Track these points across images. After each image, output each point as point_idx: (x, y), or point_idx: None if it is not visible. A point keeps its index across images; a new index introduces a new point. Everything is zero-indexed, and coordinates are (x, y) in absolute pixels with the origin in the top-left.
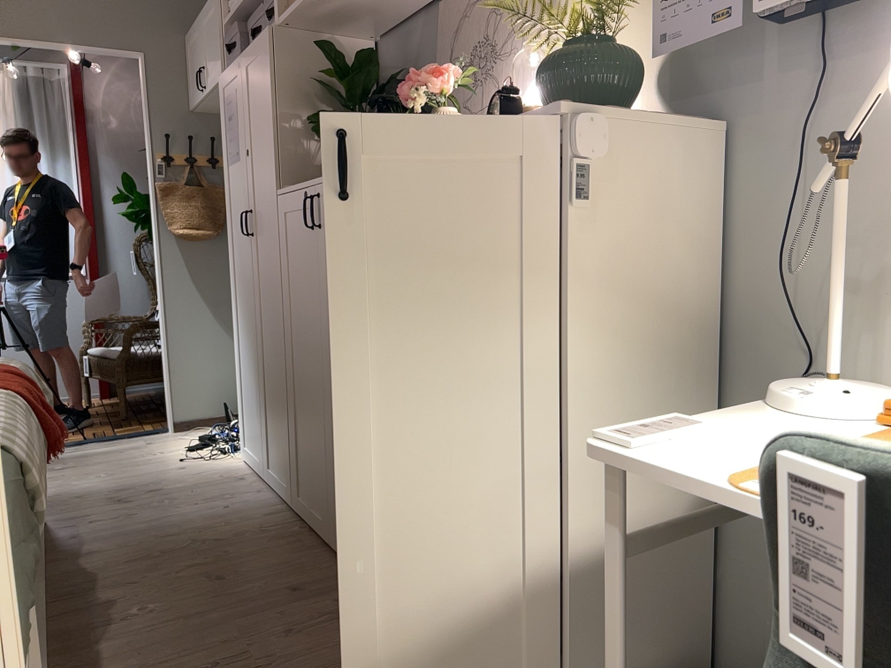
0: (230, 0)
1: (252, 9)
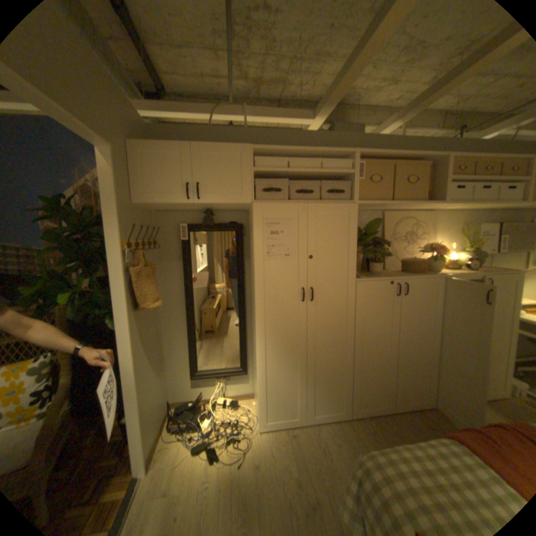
0: (254, 157)
1: (285, 175)
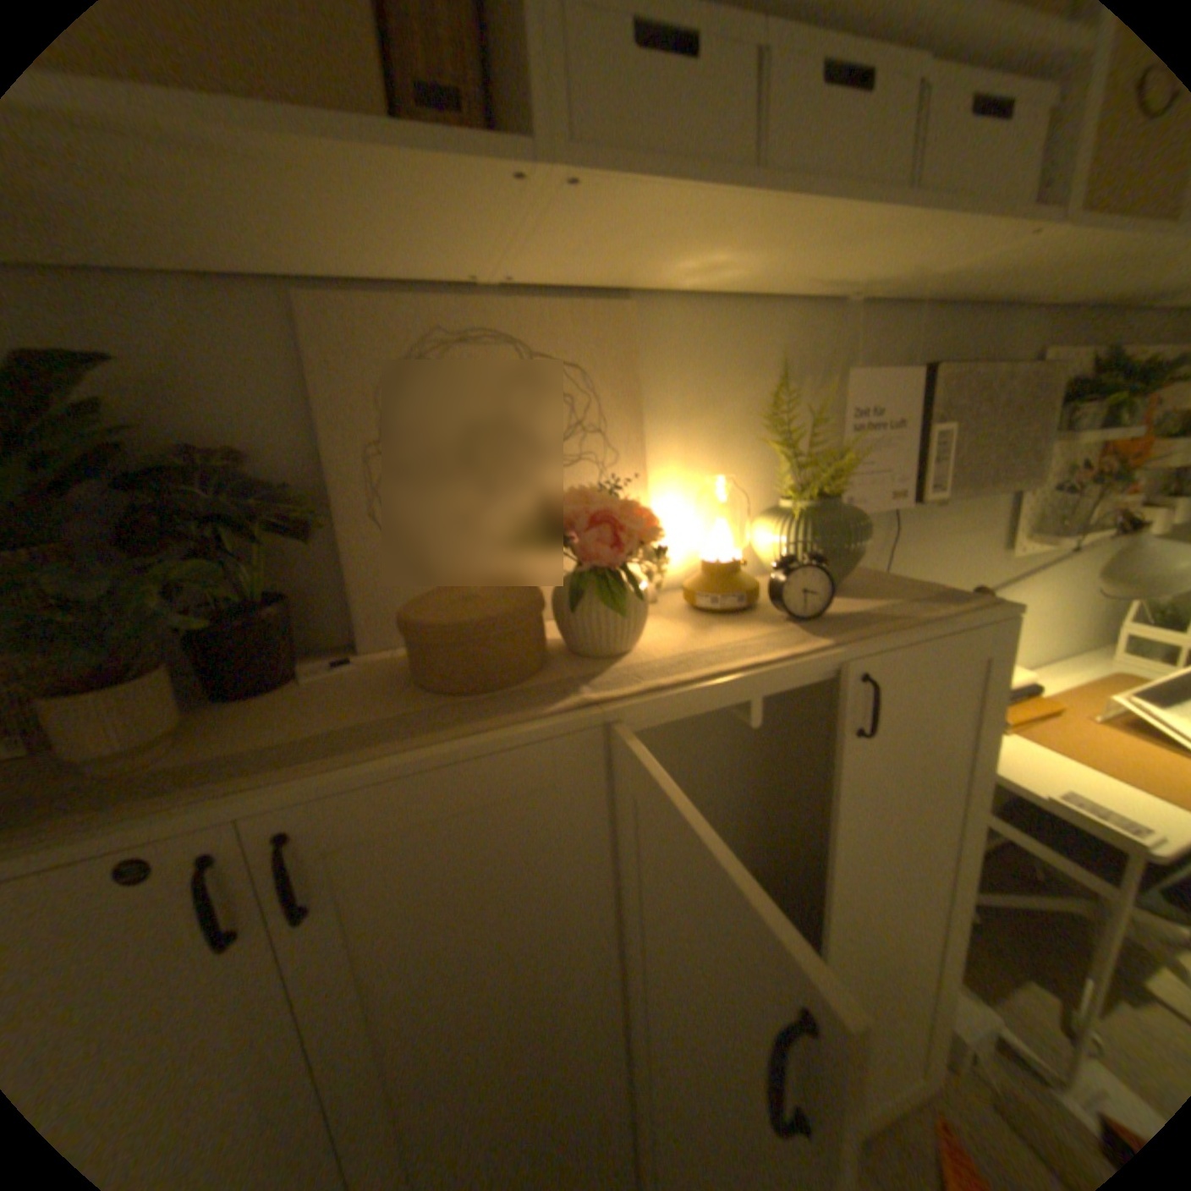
0: None
1: None
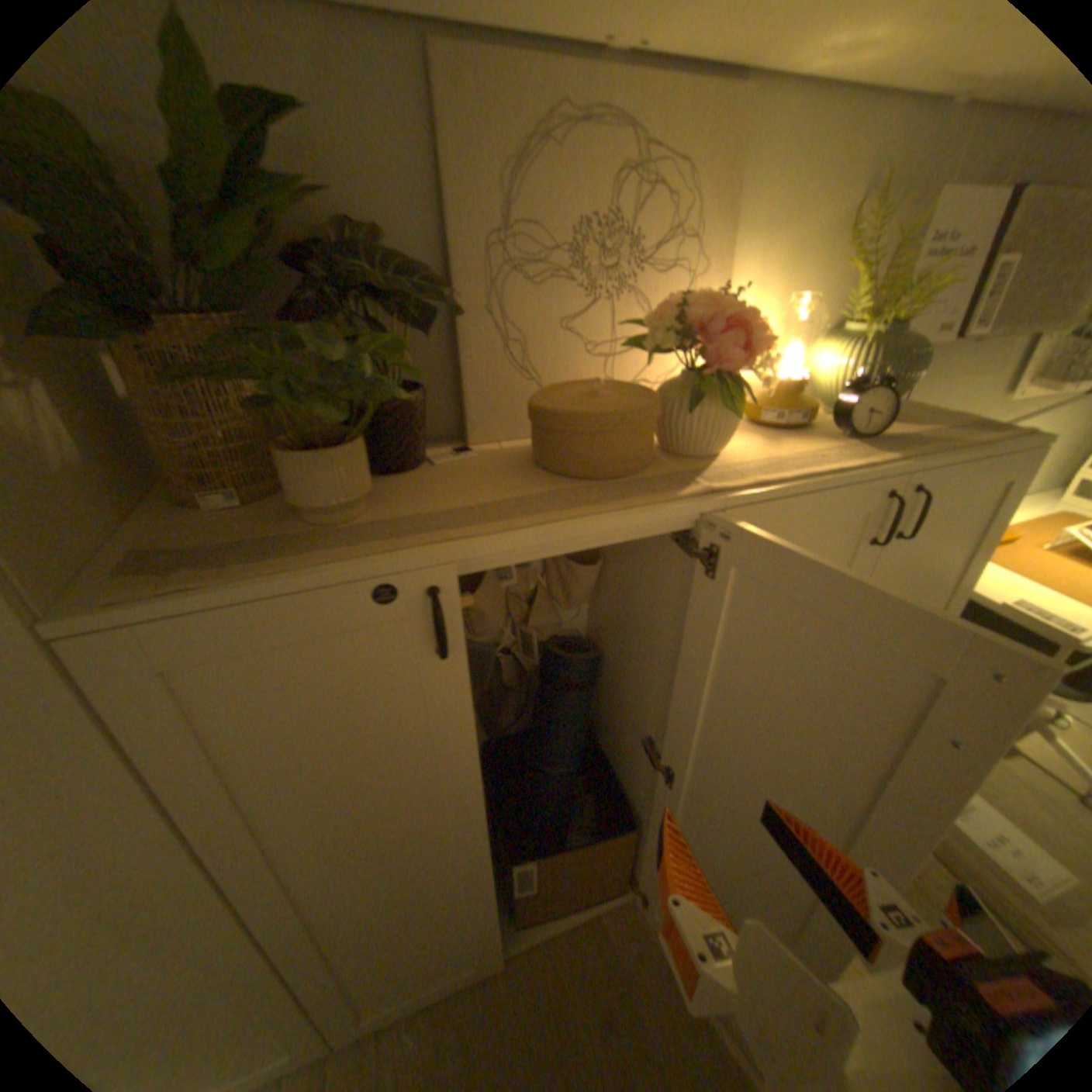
0: None
1: None
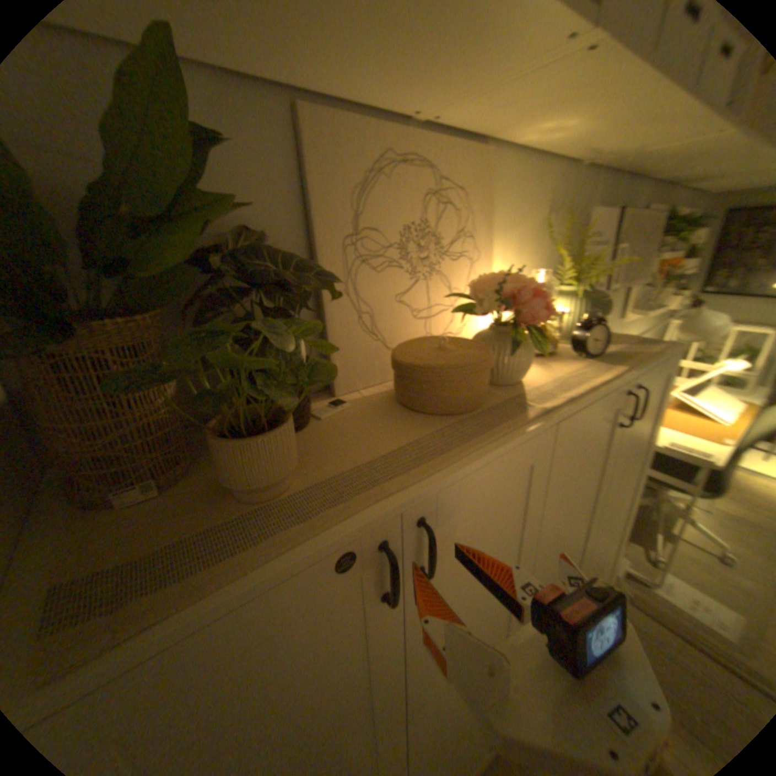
0: None
1: None
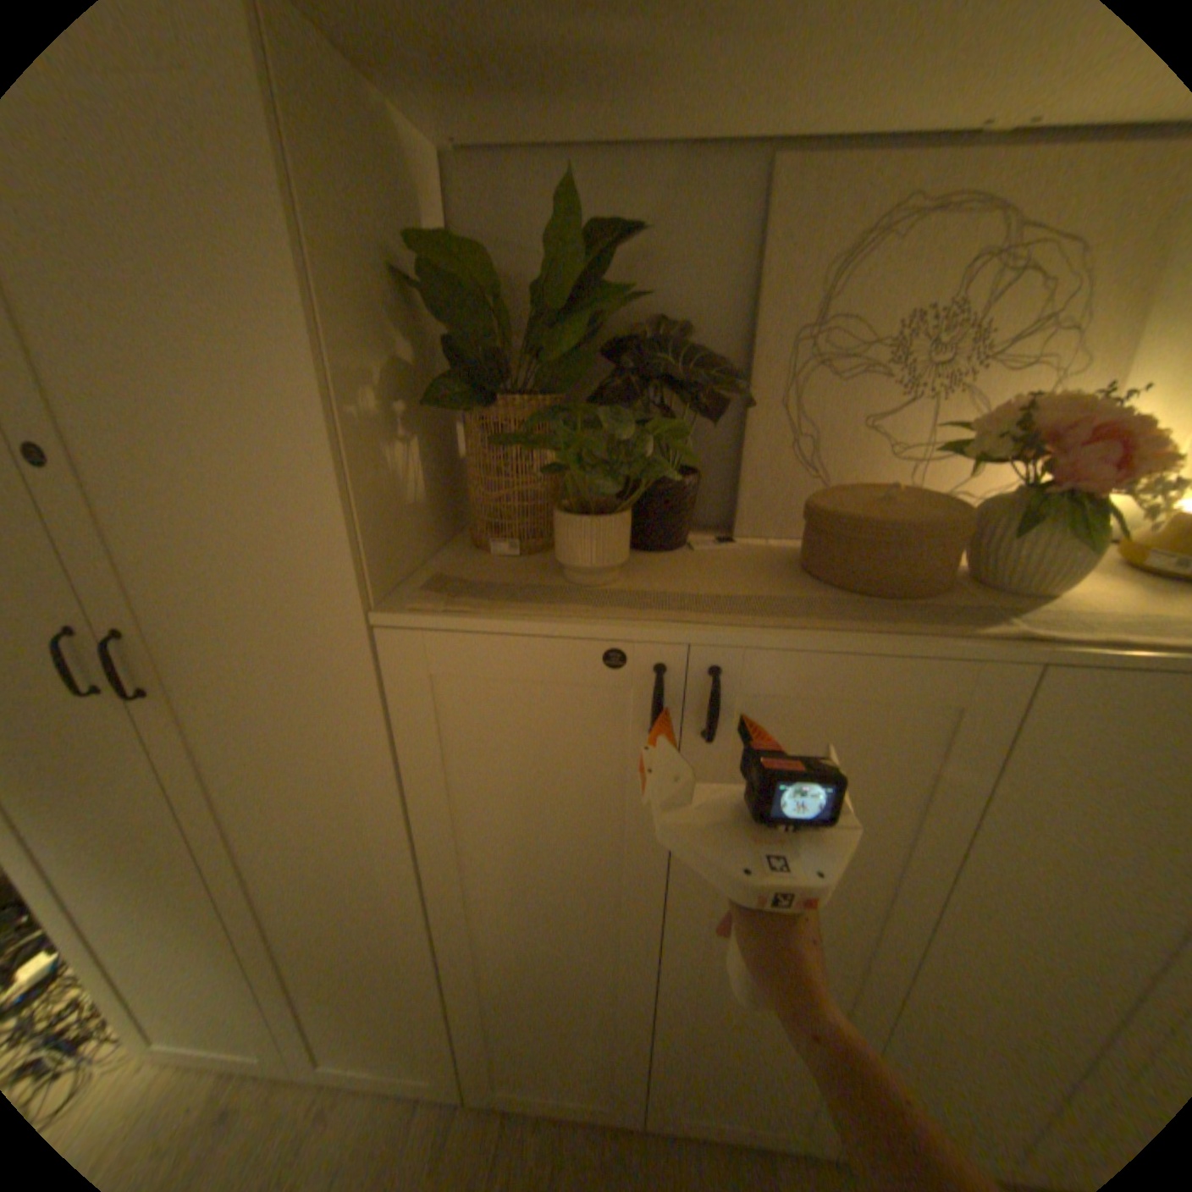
0: None
1: None
